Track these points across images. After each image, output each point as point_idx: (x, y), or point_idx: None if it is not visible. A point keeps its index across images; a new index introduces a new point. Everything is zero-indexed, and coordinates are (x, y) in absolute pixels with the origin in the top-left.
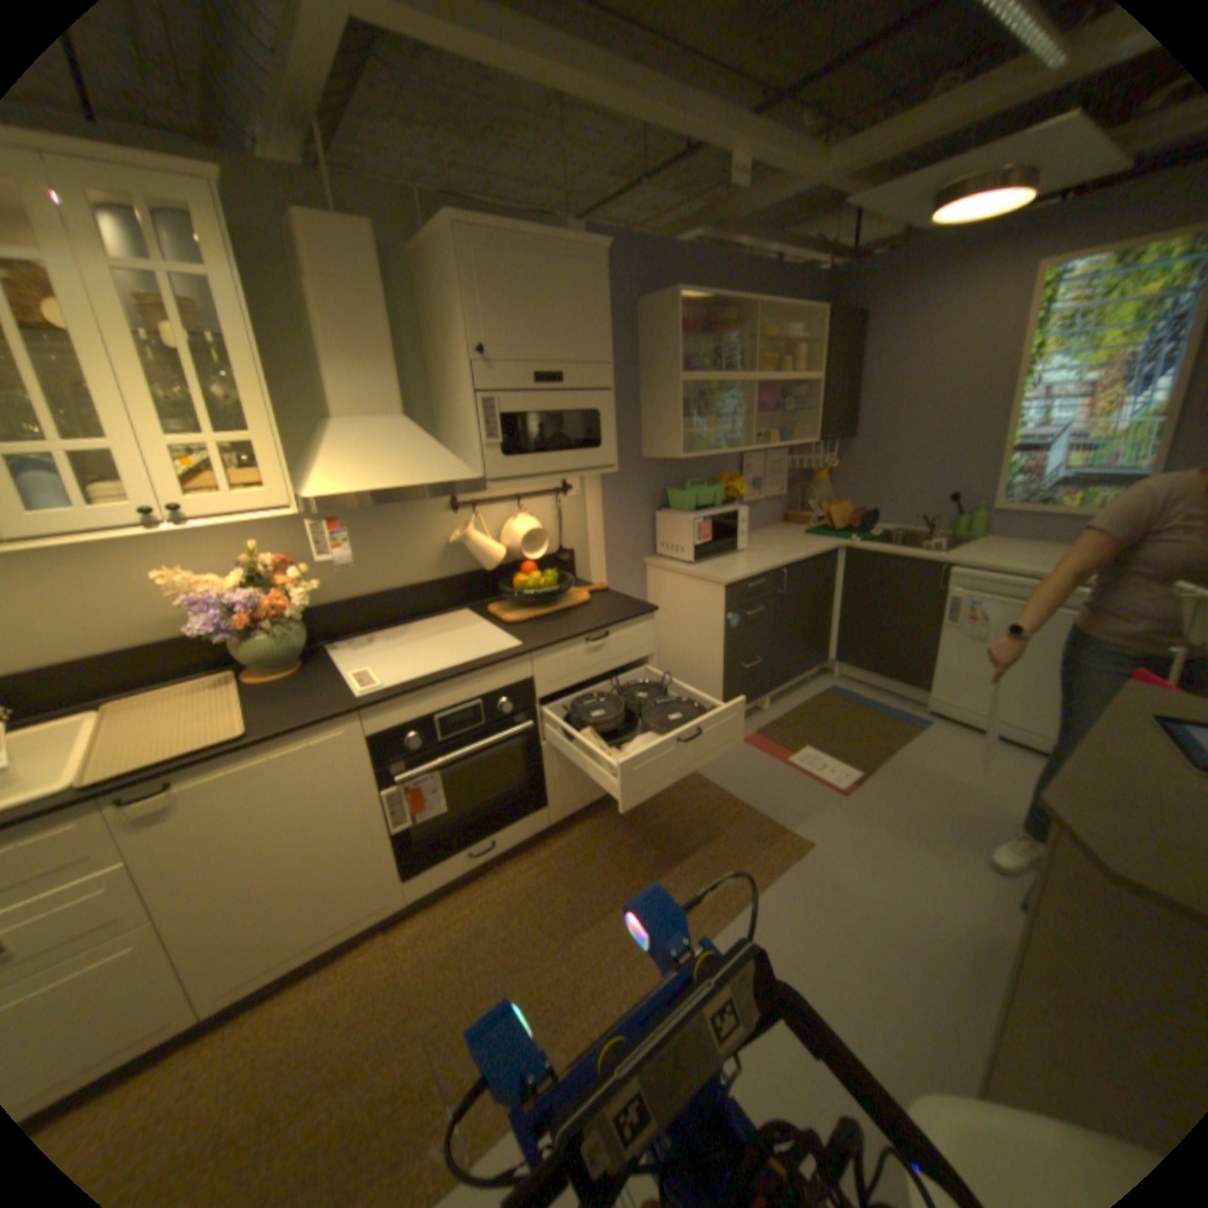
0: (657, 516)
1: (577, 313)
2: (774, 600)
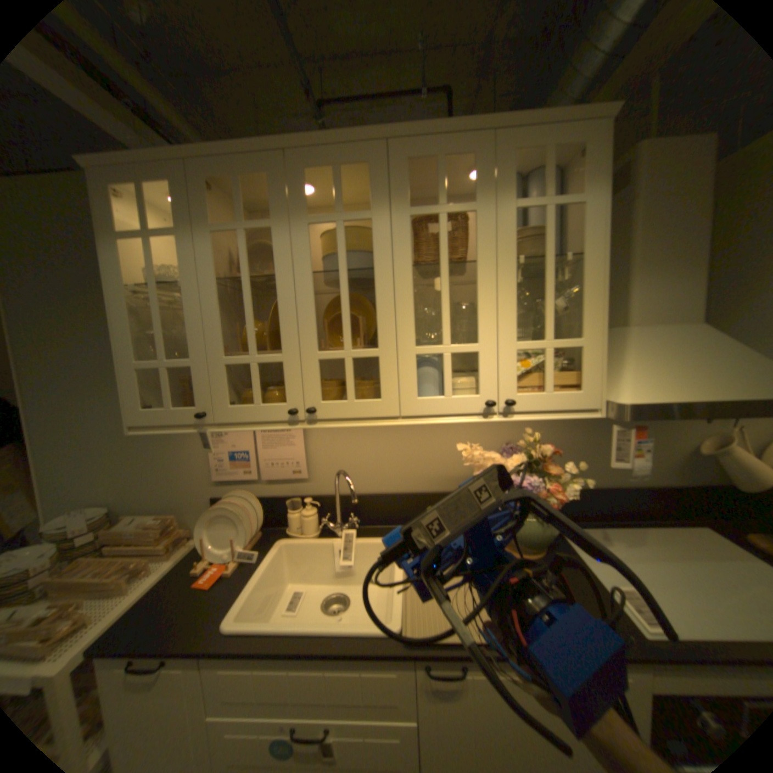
0: None
1: None
2: None
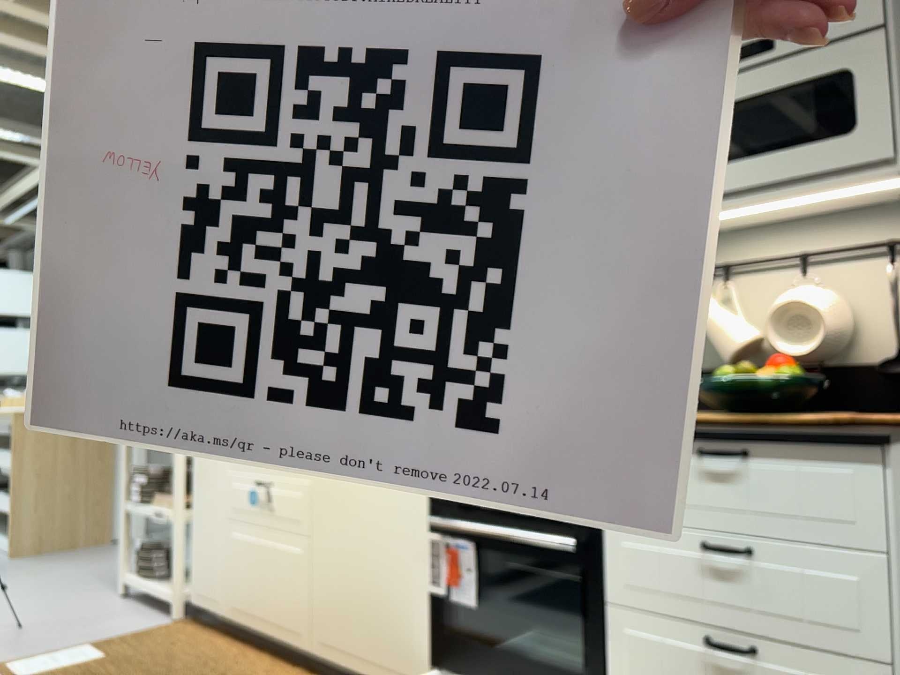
0: None
1: None
2: None
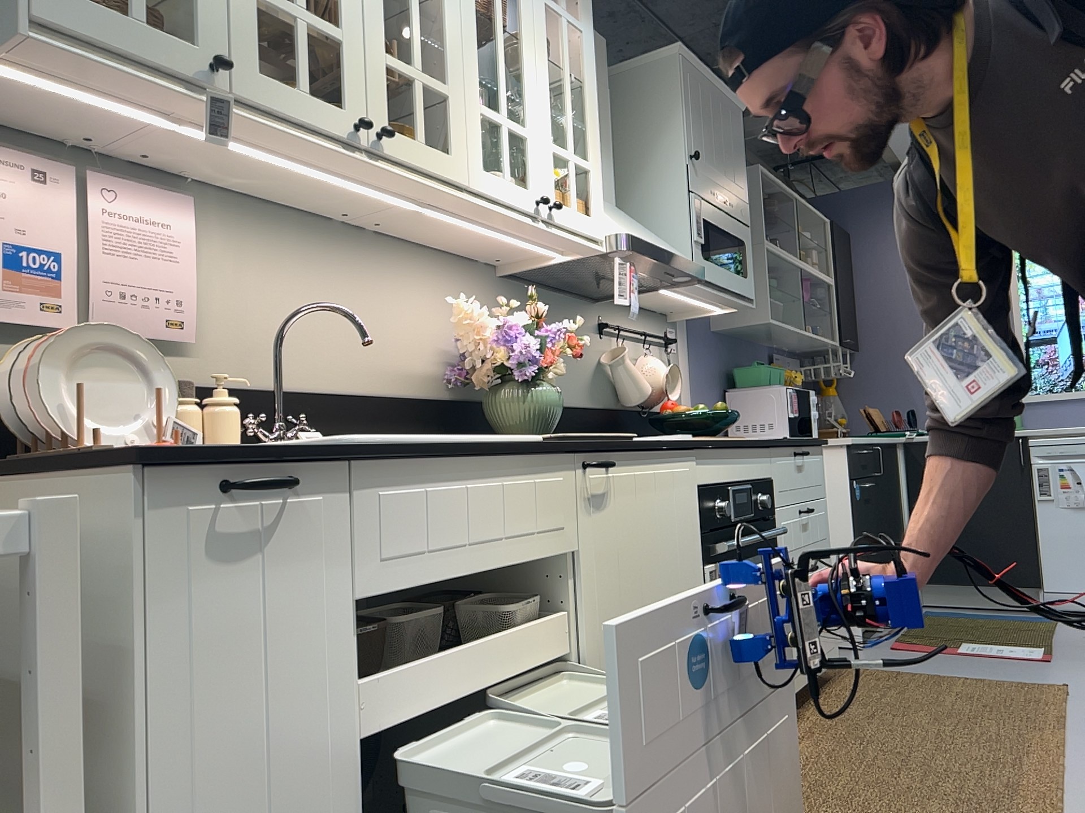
0: (729, 395)
1: (734, 153)
2: (875, 479)
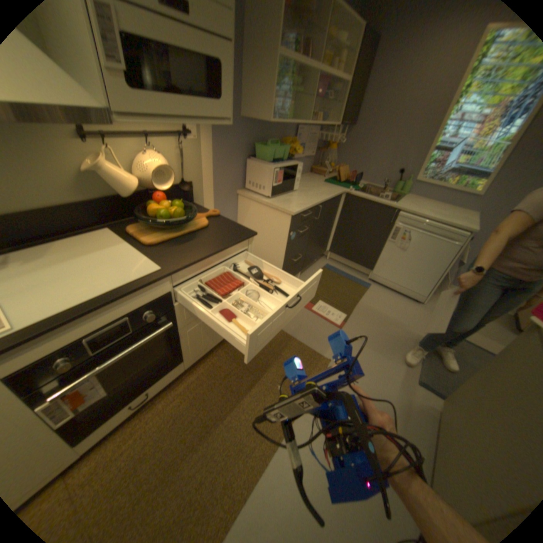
0: (248, 160)
1: None
2: (312, 222)
